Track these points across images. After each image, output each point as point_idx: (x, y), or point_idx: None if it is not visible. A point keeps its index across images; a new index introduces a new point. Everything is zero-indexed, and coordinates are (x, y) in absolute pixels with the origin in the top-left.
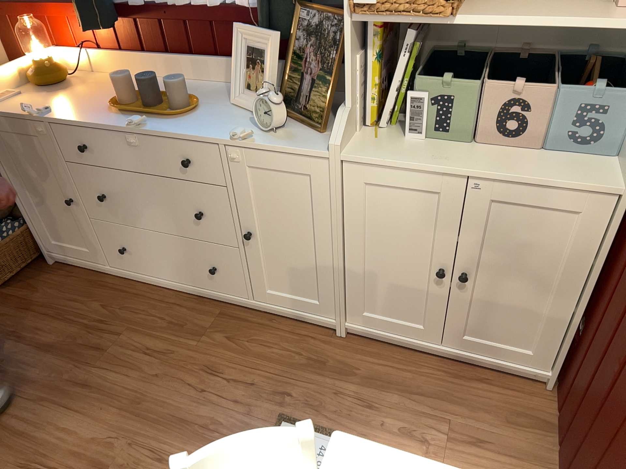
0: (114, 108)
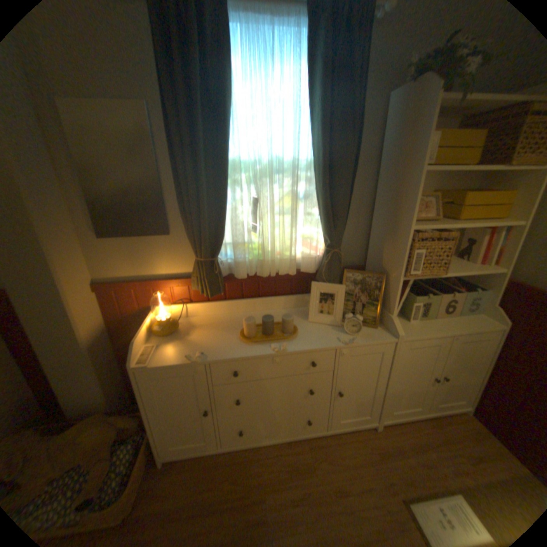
0: (245, 342)
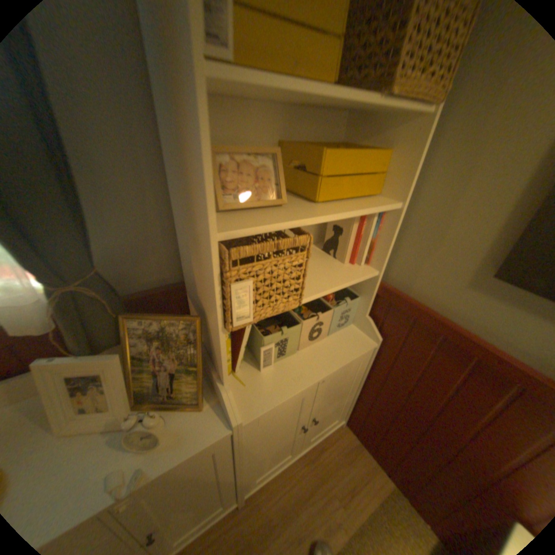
0: None
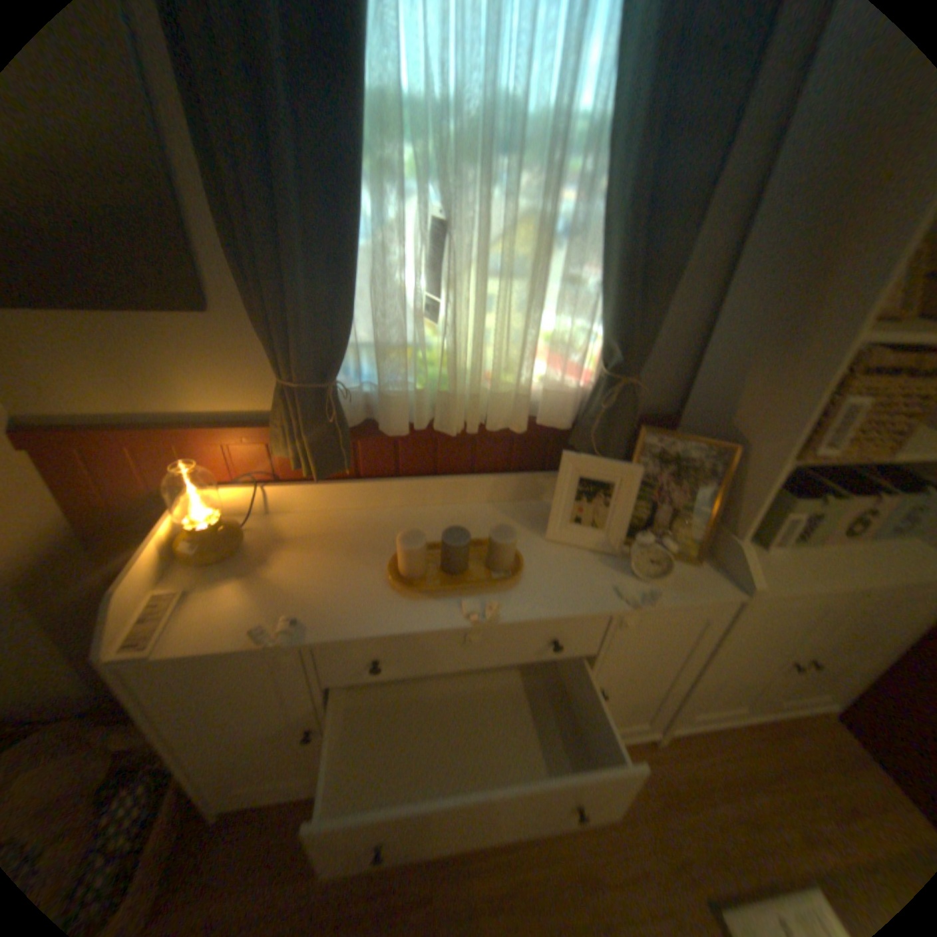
0: (401, 590)
